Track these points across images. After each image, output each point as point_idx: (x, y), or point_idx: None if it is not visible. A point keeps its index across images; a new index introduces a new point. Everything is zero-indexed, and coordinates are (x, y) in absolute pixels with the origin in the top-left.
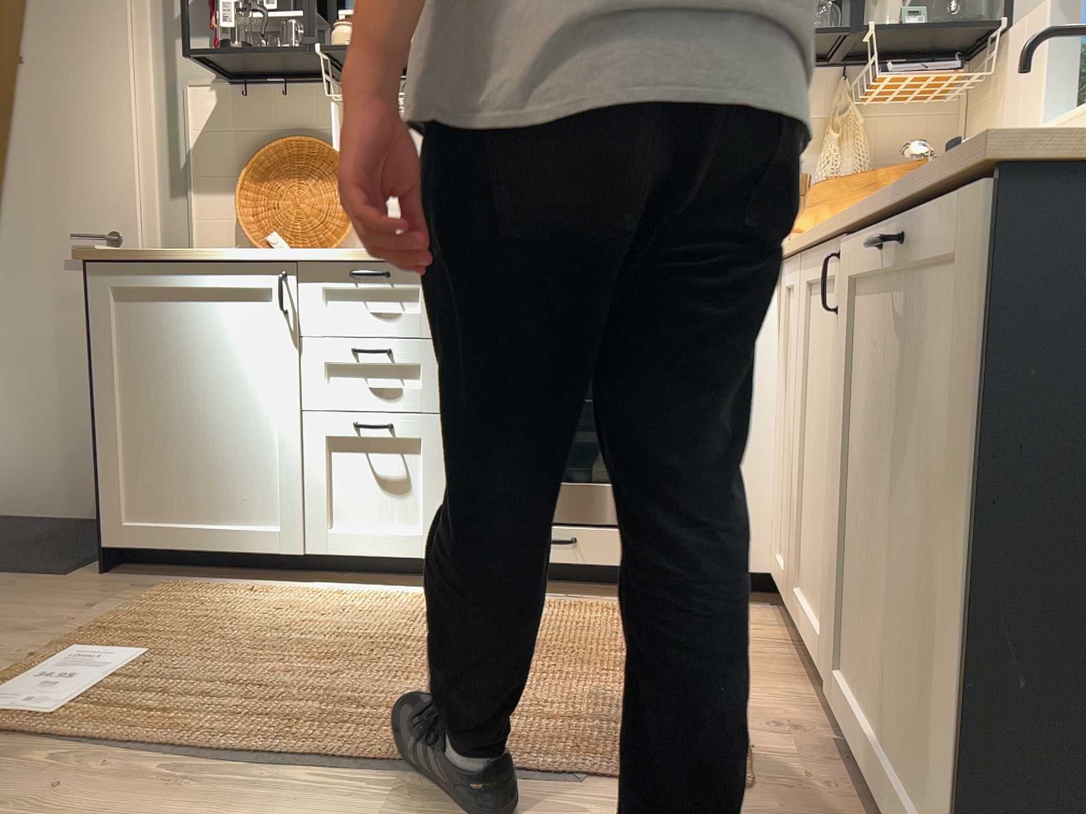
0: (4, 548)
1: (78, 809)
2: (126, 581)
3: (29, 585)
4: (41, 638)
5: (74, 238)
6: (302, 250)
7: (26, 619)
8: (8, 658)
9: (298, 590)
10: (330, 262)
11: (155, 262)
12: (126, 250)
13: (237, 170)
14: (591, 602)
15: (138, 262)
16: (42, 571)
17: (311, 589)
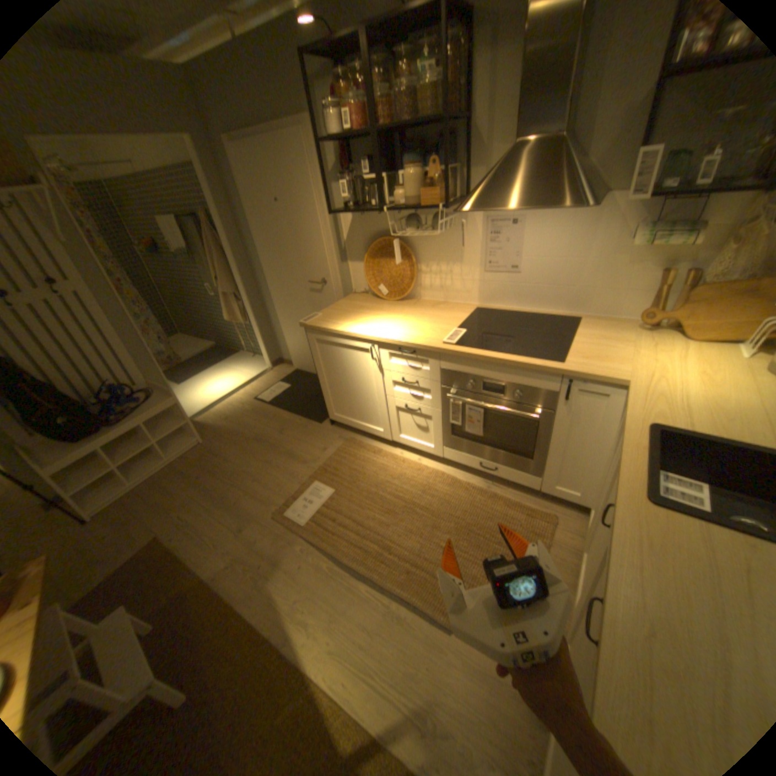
0: (307, 400)
1: (303, 577)
2: (337, 431)
3: (310, 428)
4: (308, 468)
5: (309, 283)
6: (379, 333)
7: (306, 453)
8: (298, 479)
9: (389, 452)
10: (390, 344)
11: (326, 332)
12: (316, 324)
13: (364, 251)
14: (500, 490)
15: (321, 331)
16: (315, 420)
17: (394, 452)
